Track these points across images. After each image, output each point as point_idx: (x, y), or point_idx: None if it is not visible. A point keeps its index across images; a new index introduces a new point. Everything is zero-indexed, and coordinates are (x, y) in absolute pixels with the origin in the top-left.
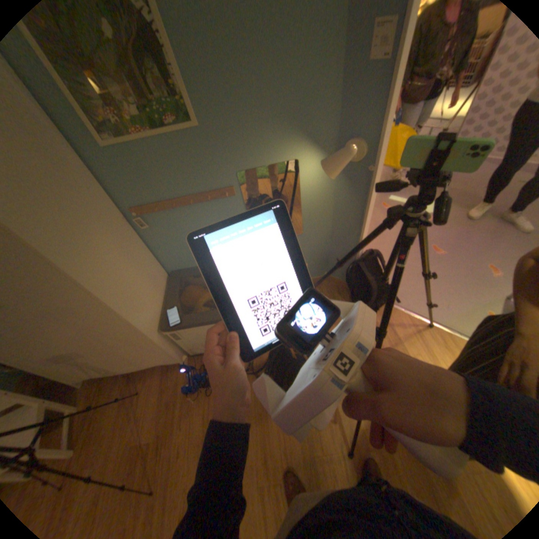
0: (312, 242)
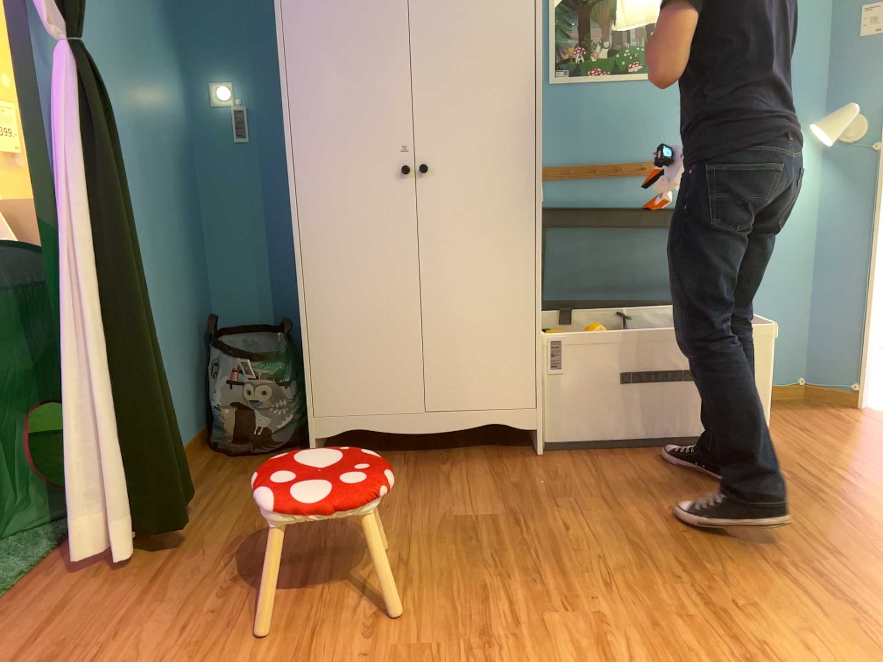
0: (779, 290)
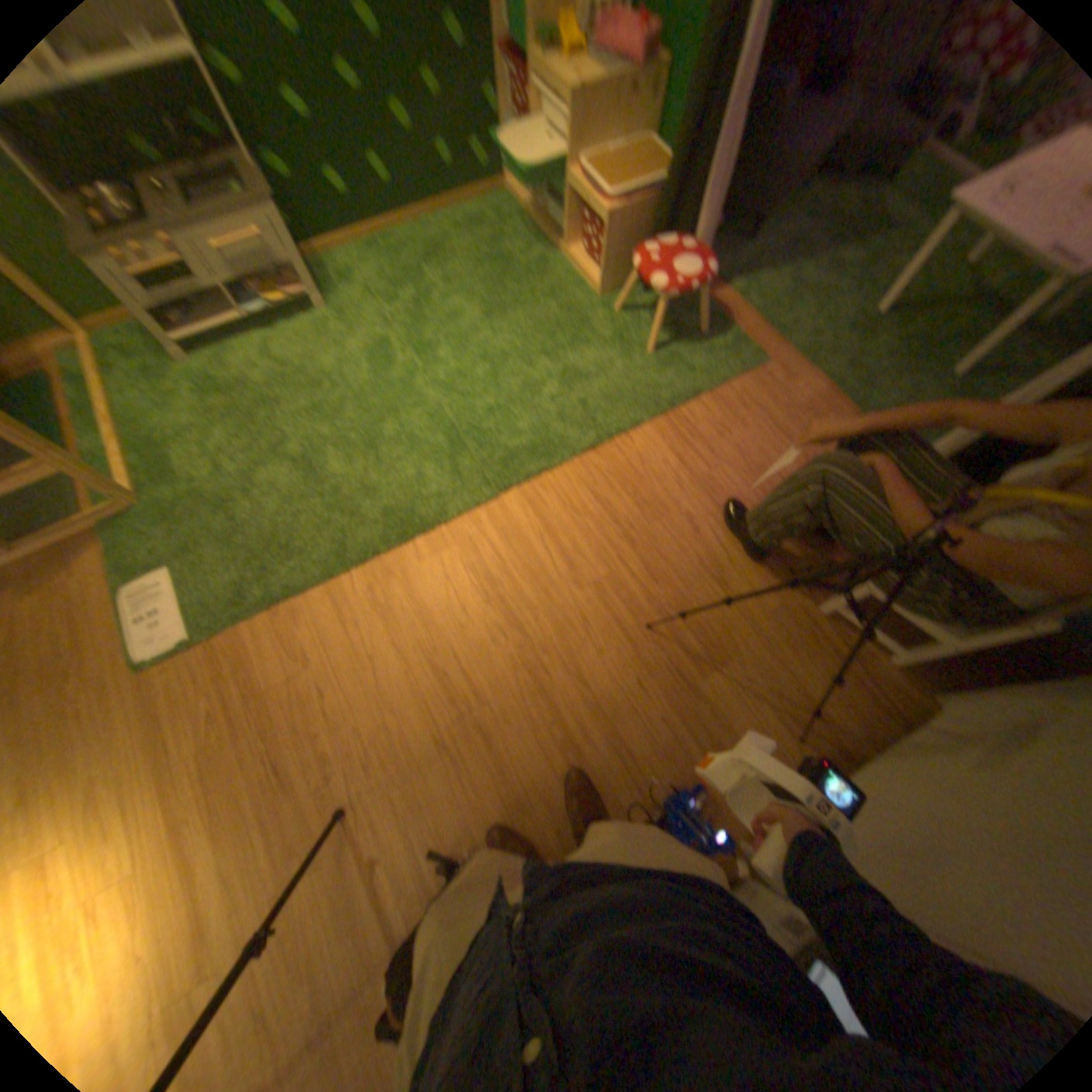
0: None
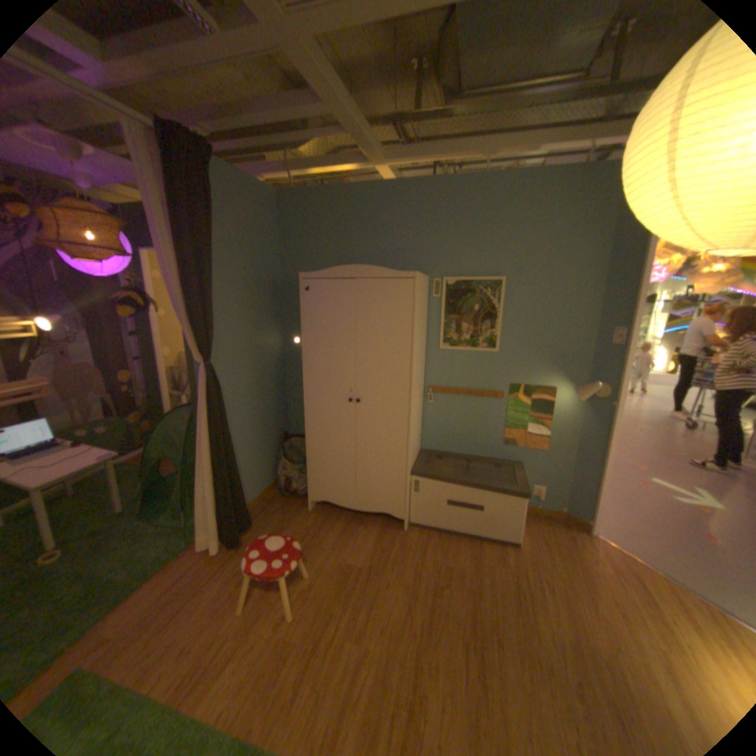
0: (555, 462)
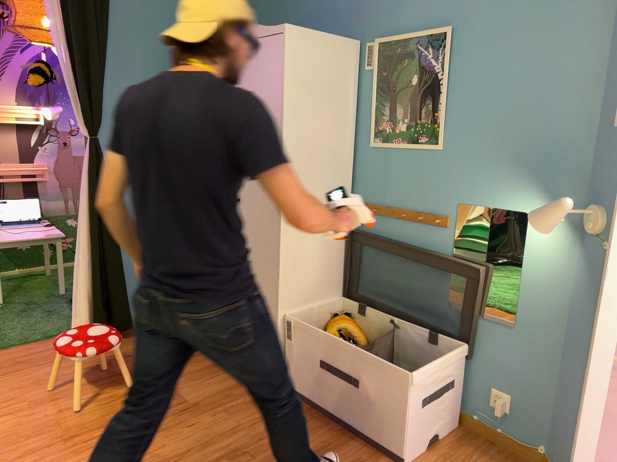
0: (526, 353)
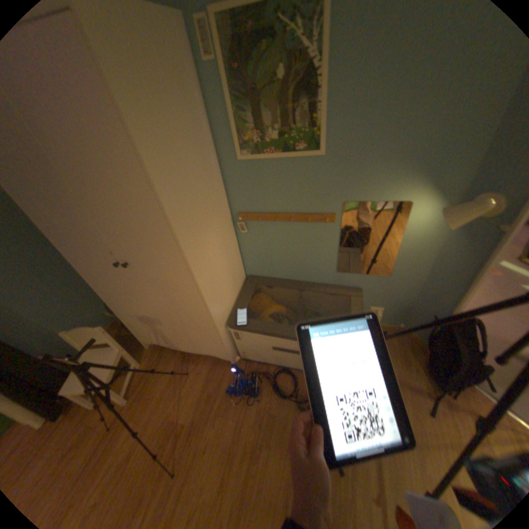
0: (398, 288)
